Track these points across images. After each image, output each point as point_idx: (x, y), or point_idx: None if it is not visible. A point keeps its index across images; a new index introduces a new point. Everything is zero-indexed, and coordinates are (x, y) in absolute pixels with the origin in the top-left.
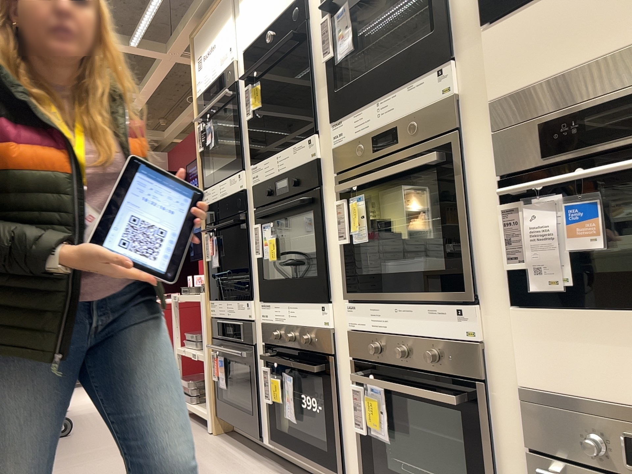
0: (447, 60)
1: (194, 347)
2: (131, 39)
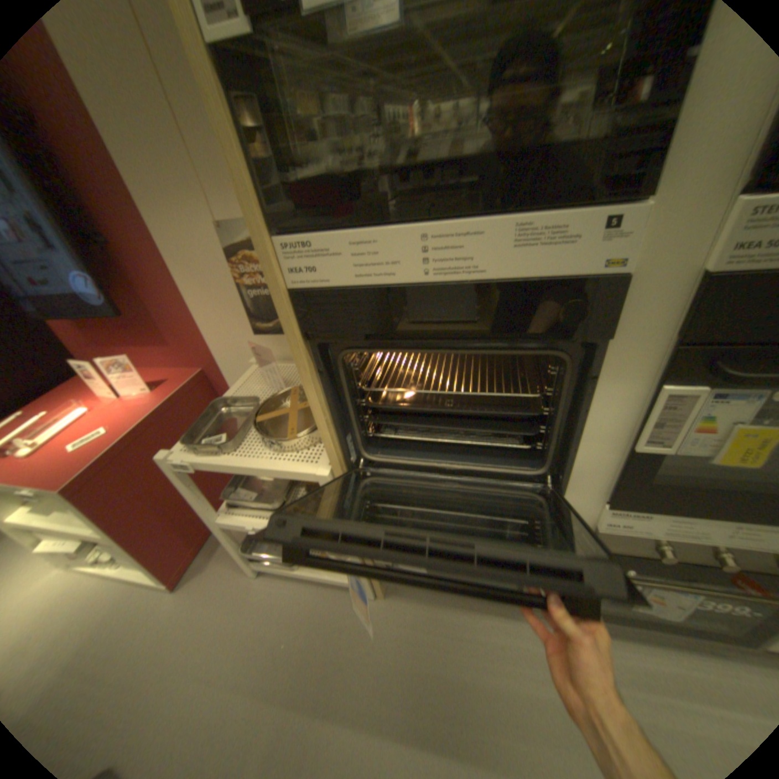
0: None
1: (257, 510)
2: None
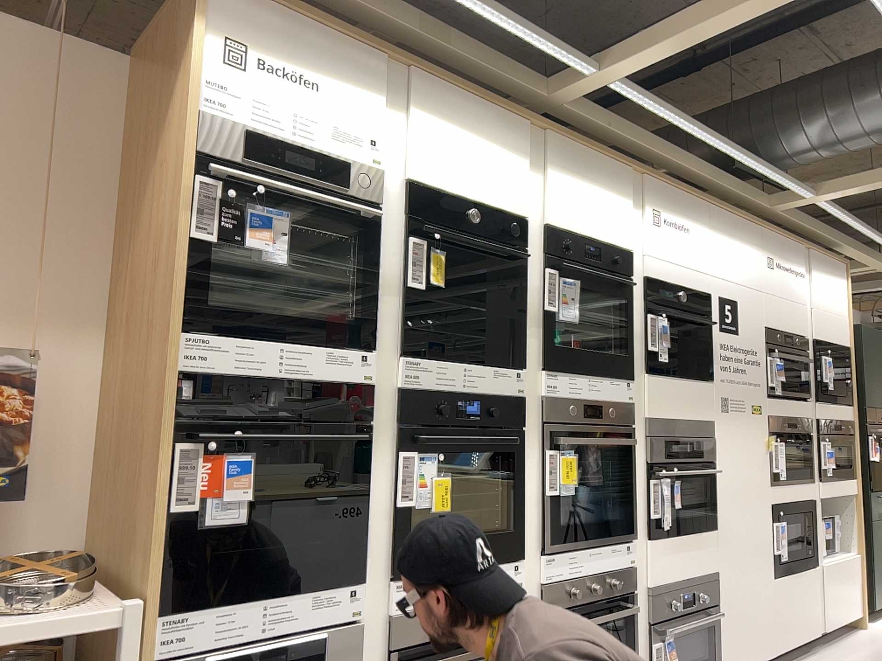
0: (625, 377)
1: None
2: None
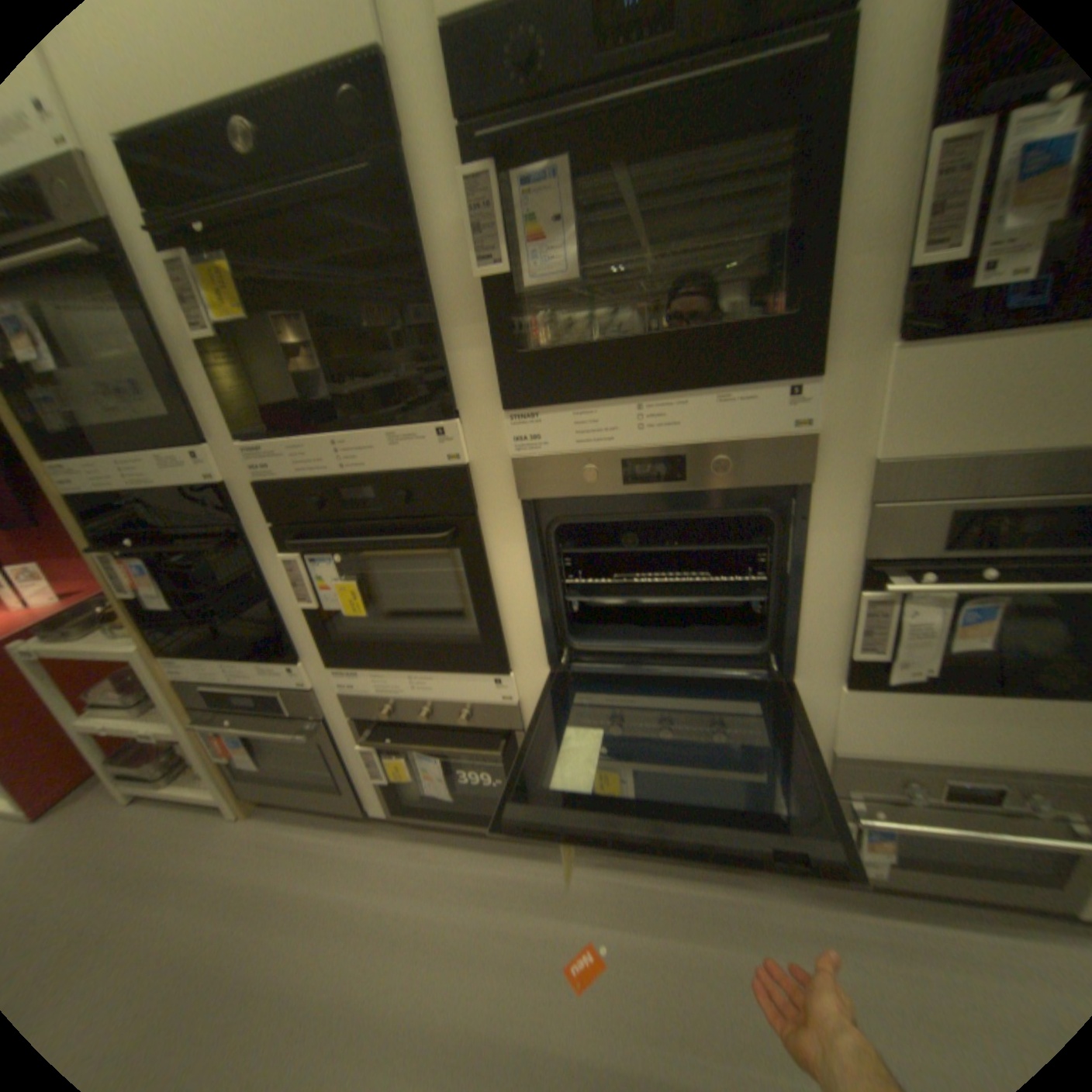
0: (815, 375)
1: (118, 713)
2: None
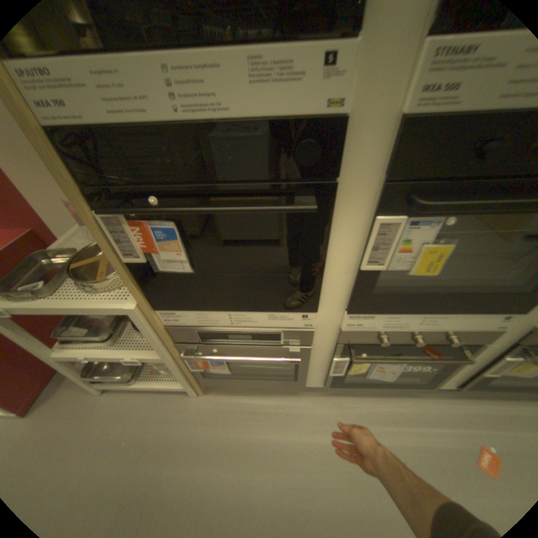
0: None
1: (88, 343)
2: None
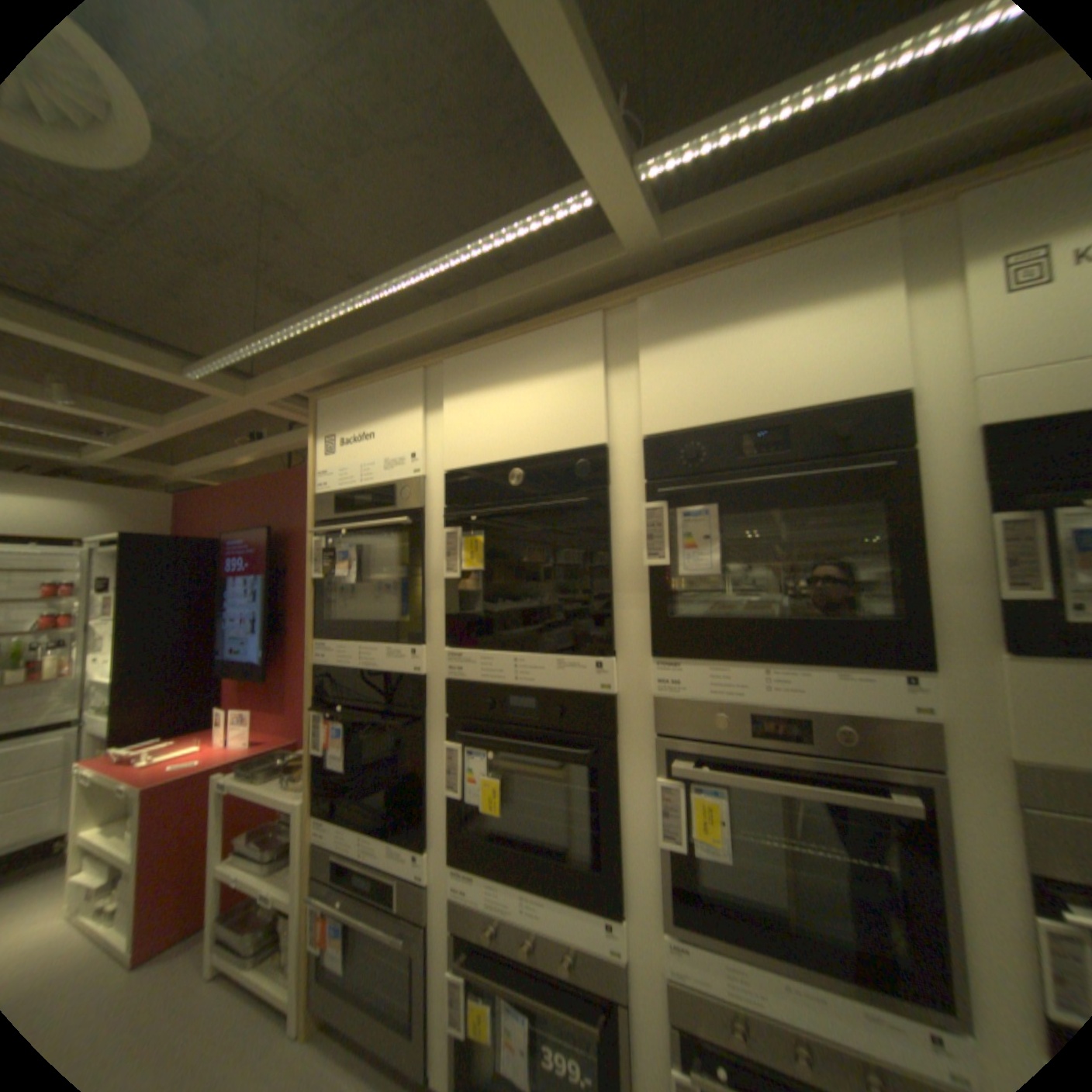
0: (931, 671)
1: (251, 870)
2: (183, 365)
